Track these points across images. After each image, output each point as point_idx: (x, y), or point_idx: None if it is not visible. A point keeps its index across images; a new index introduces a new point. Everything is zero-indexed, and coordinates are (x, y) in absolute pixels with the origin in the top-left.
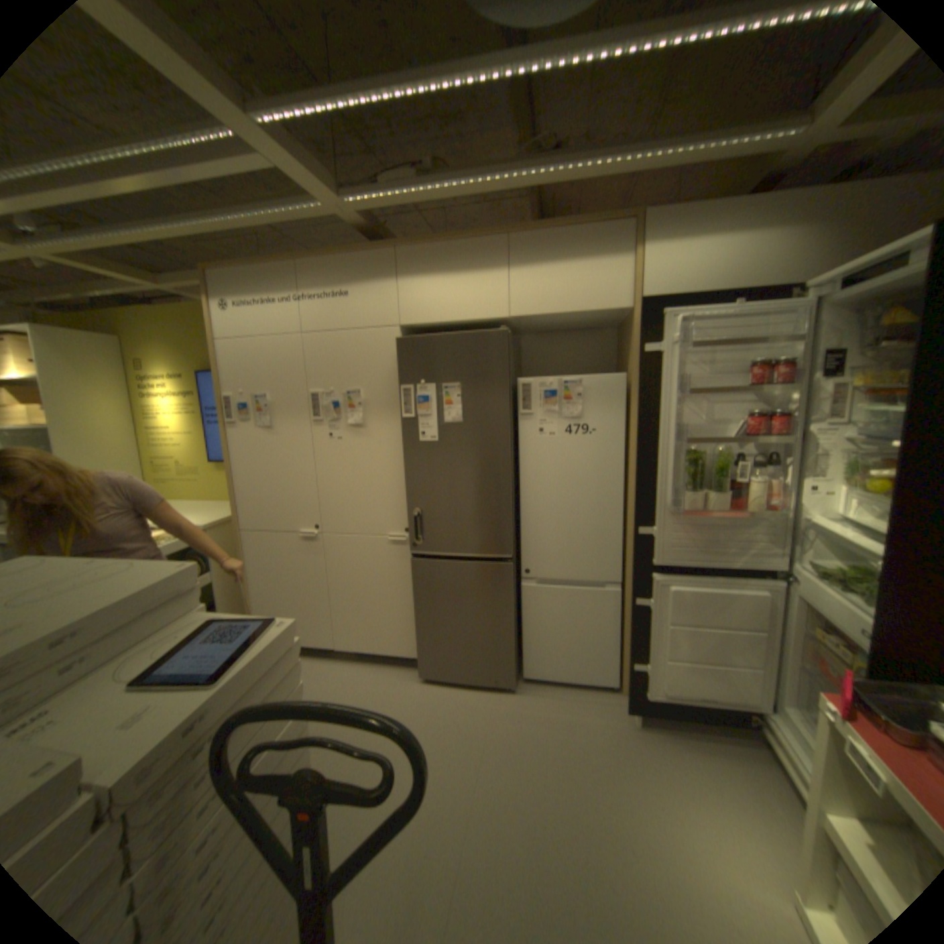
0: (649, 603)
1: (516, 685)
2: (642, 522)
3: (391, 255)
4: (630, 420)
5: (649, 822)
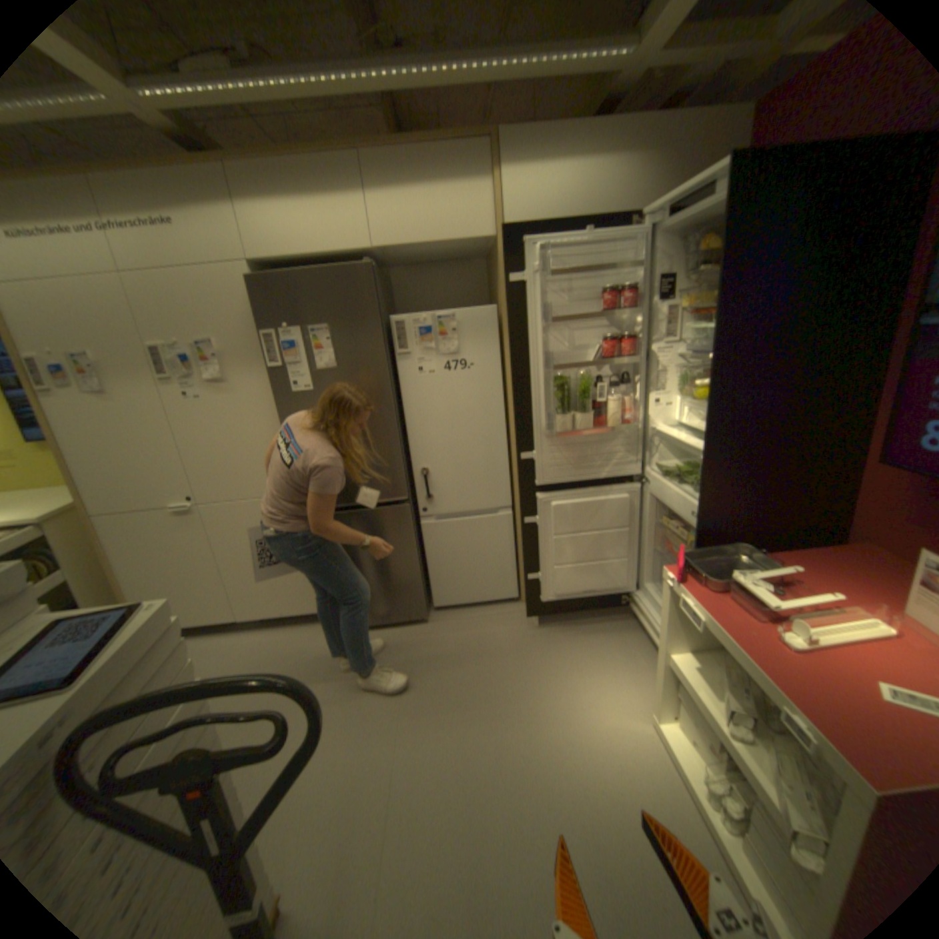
0: (534, 520)
1: (427, 615)
2: (522, 448)
3: (218, 171)
4: (504, 352)
5: (548, 697)
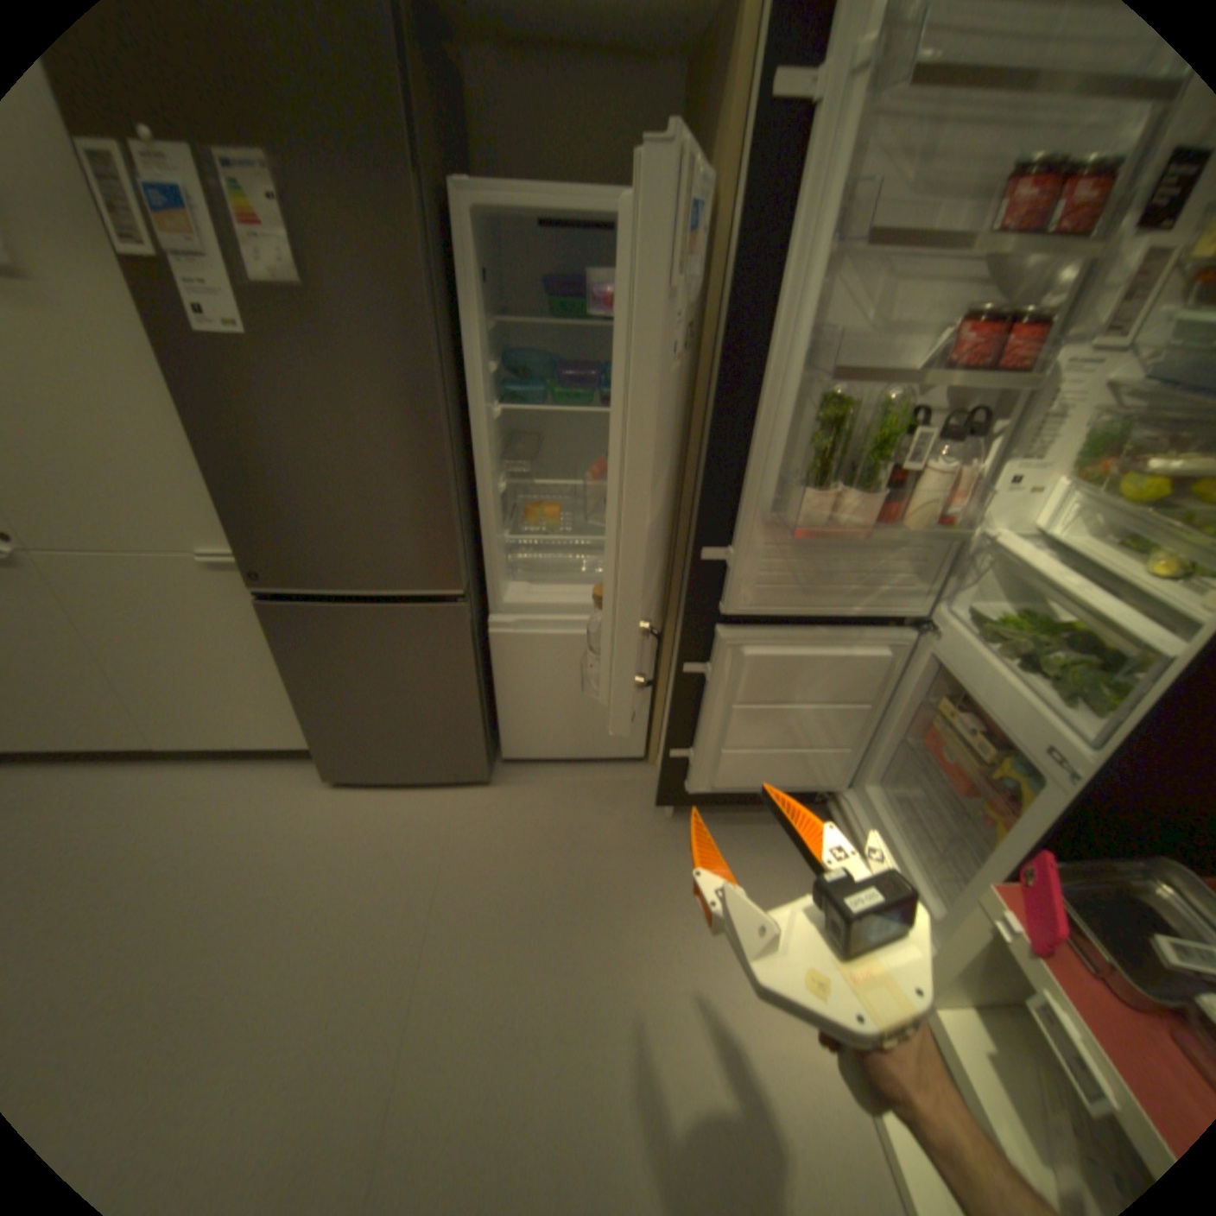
0: (703, 668)
1: (489, 774)
2: (708, 536)
3: None
4: (703, 307)
5: (677, 970)
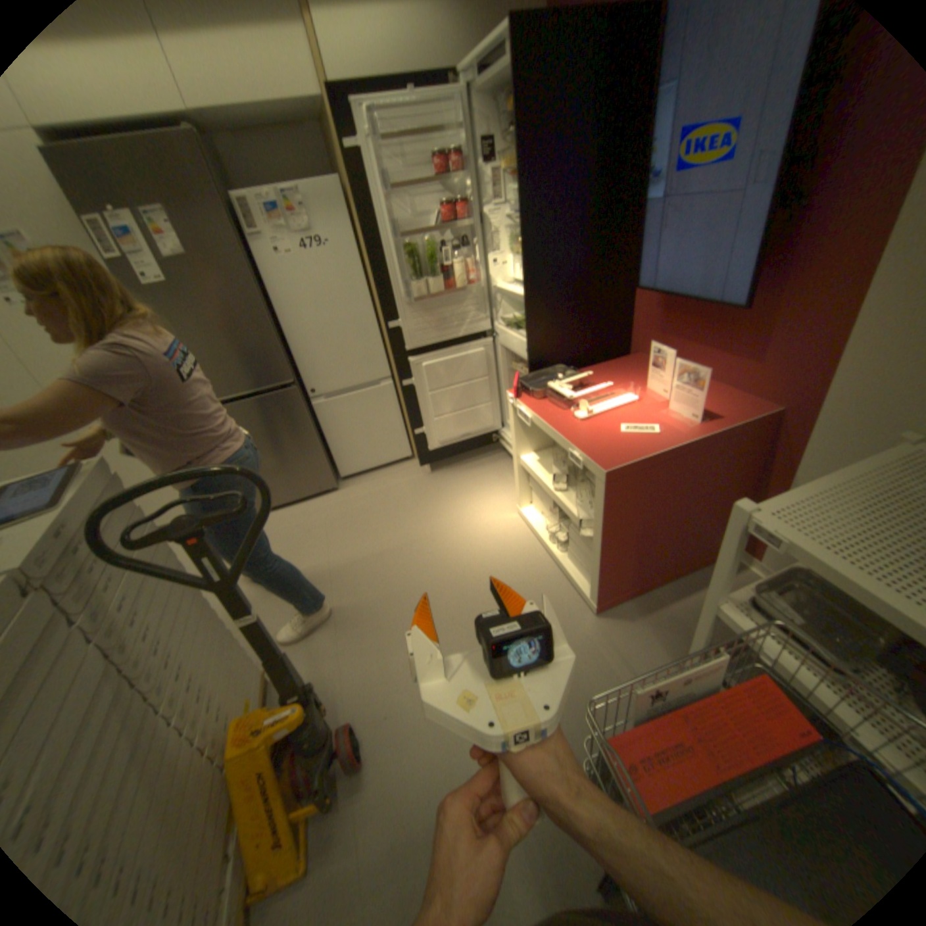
0: (411, 382)
1: (336, 484)
2: (388, 318)
3: None
4: (355, 226)
5: (443, 515)
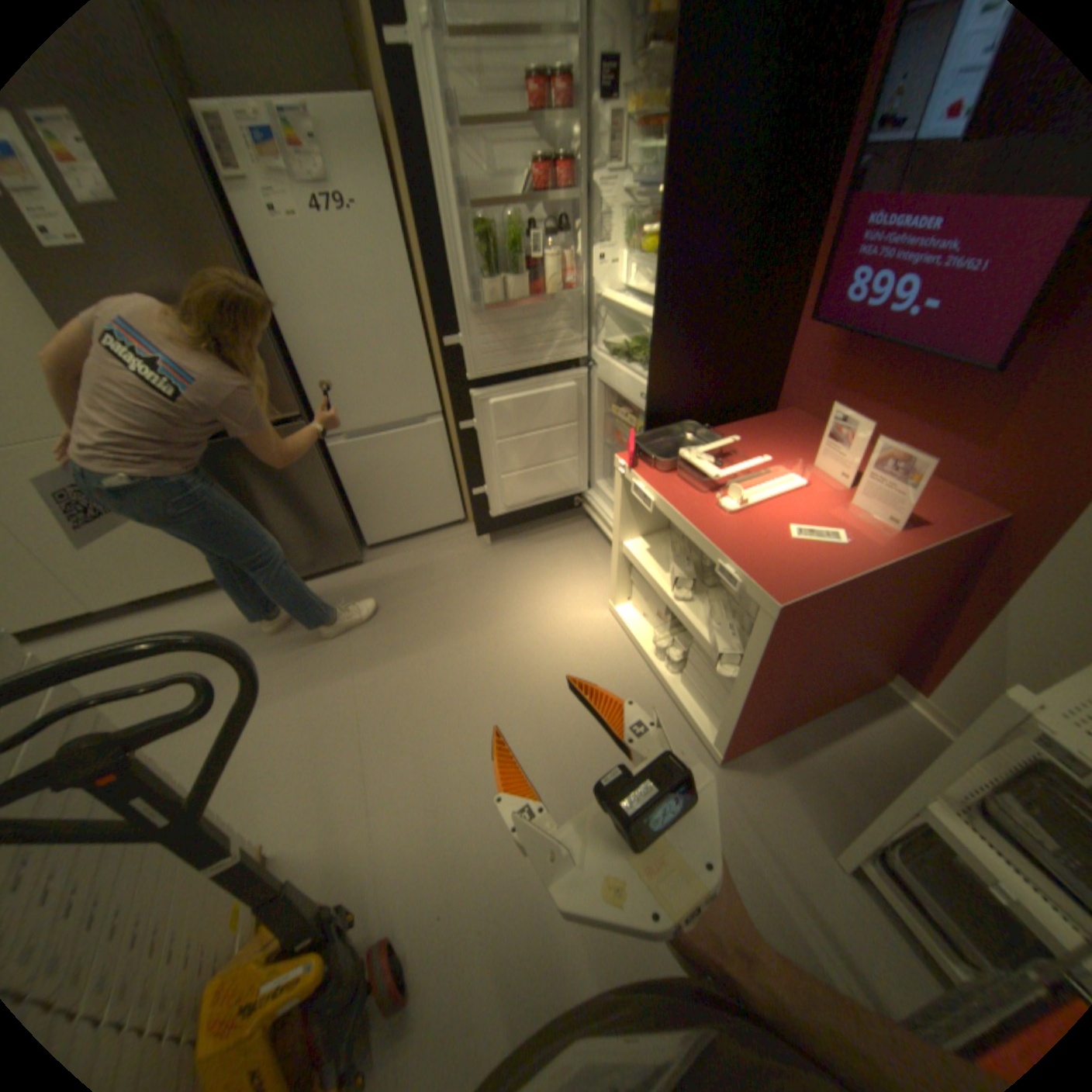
0: (472, 425)
1: (361, 555)
2: (445, 330)
3: None
4: (398, 181)
5: (509, 608)
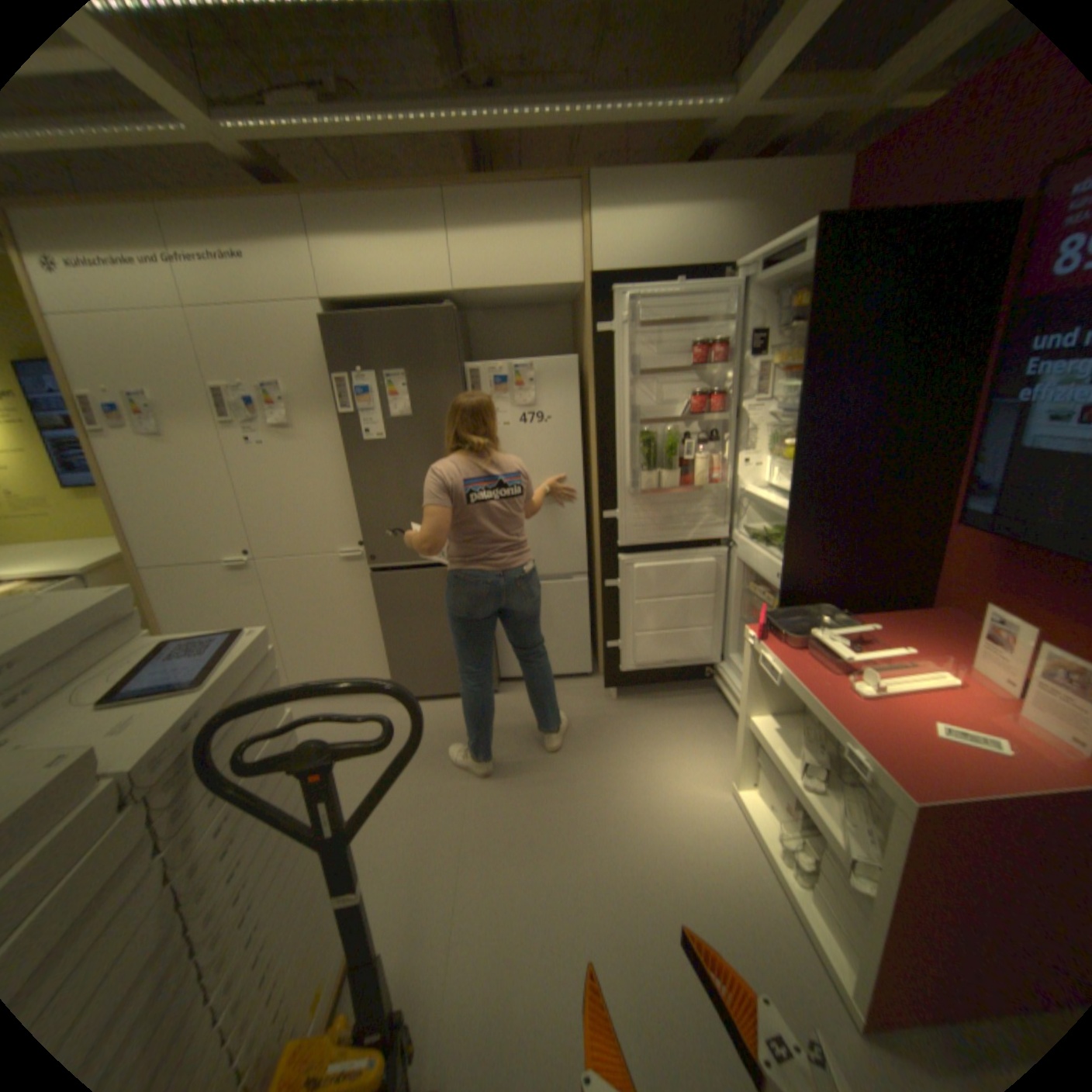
0: (616, 583)
1: (498, 685)
2: (605, 506)
3: (295, 205)
4: (589, 405)
5: (625, 767)
